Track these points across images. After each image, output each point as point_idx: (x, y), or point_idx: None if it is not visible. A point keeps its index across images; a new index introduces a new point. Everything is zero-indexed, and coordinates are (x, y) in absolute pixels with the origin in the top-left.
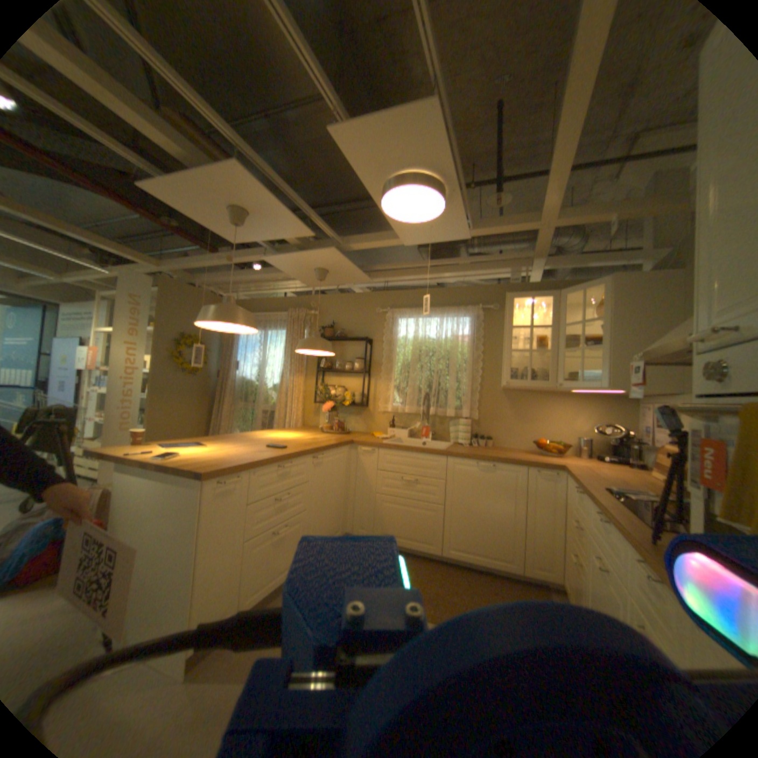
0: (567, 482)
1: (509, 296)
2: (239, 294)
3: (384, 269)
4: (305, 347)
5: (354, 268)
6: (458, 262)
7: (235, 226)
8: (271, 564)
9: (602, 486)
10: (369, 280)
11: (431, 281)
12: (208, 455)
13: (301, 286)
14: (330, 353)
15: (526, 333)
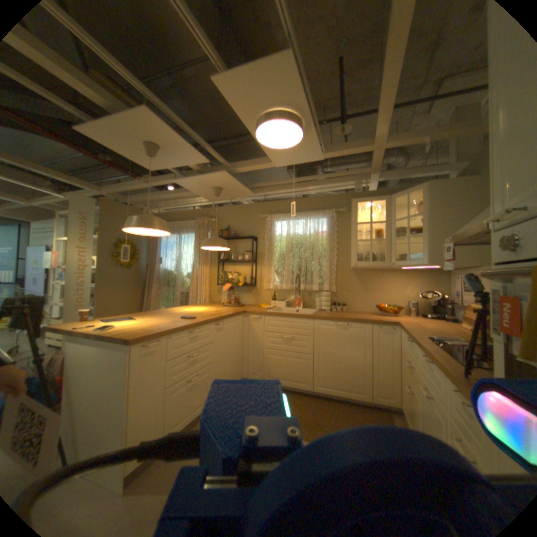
0: (401, 334)
1: (354, 202)
2: (160, 209)
3: (263, 186)
4: (209, 244)
5: (241, 186)
6: (316, 178)
7: (150, 157)
8: (187, 404)
9: (426, 336)
10: (253, 194)
11: (298, 193)
12: (136, 326)
13: (205, 201)
14: (227, 248)
15: (368, 227)
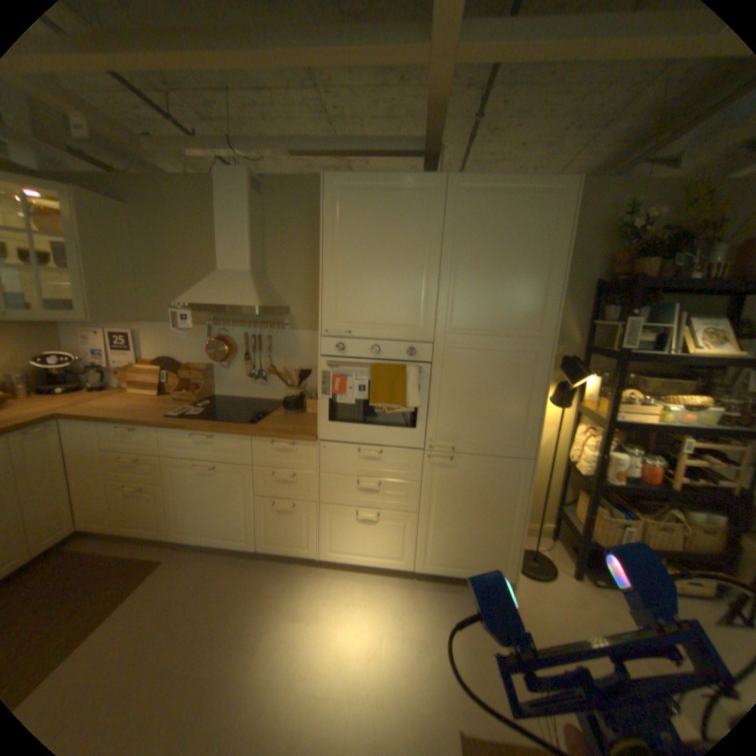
0: (62, 429)
1: None
2: None
3: None
4: None
5: None
6: None
7: None
8: None
9: (151, 415)
10: None
11: None
12: None
13: None
14: None
15: None
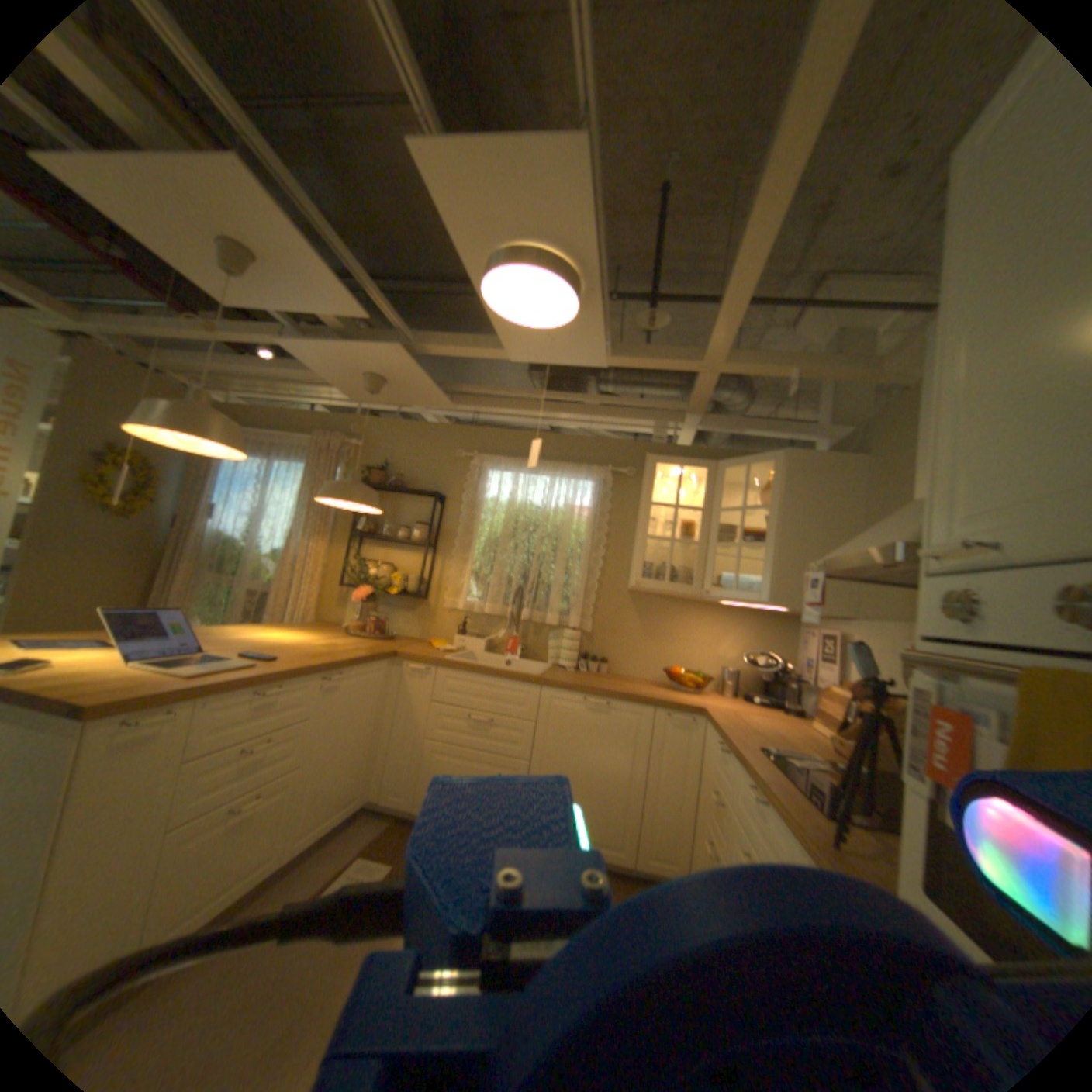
0: (706, 732)
1: (648, 460)
2: (230, 396)
3: (474, 393)
4: (334, 495)
5: (428, 383)
6: (583, 400)
7: (226, 274)
8: (221, 867)
9: (755, 743)
10: (449, 405)
11: (541, 422)
12: (115, 669)
13: (340, 398)
14: (374, 510)
15: (666, 514)
